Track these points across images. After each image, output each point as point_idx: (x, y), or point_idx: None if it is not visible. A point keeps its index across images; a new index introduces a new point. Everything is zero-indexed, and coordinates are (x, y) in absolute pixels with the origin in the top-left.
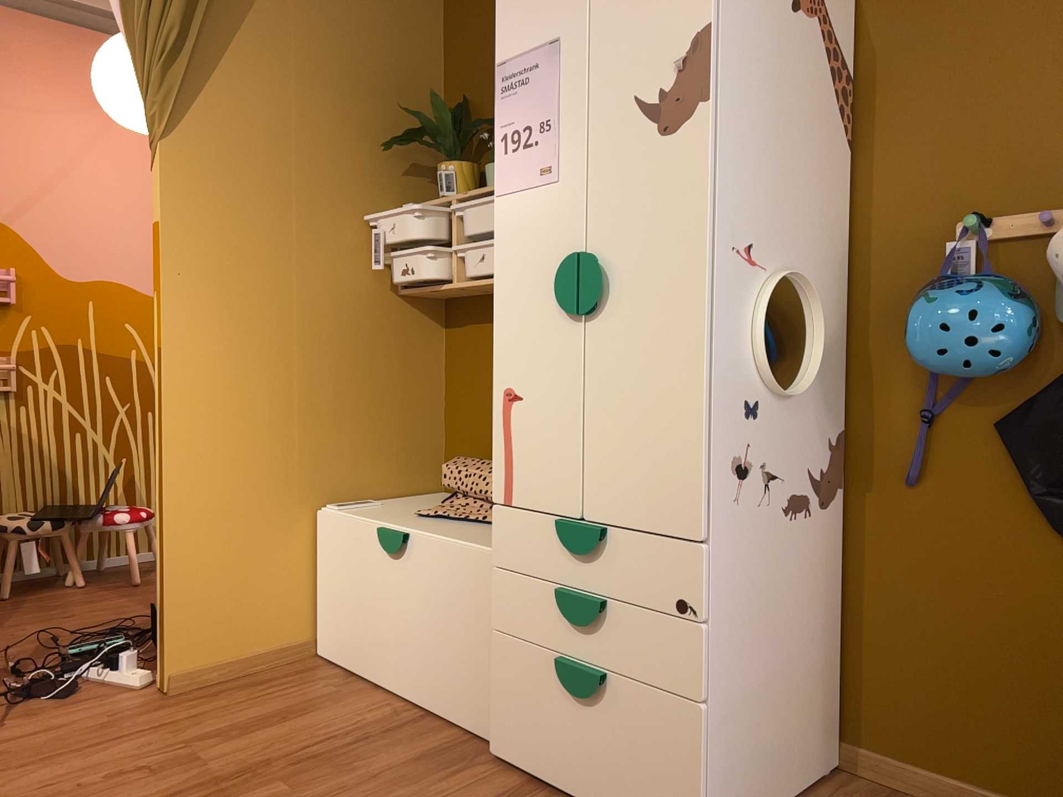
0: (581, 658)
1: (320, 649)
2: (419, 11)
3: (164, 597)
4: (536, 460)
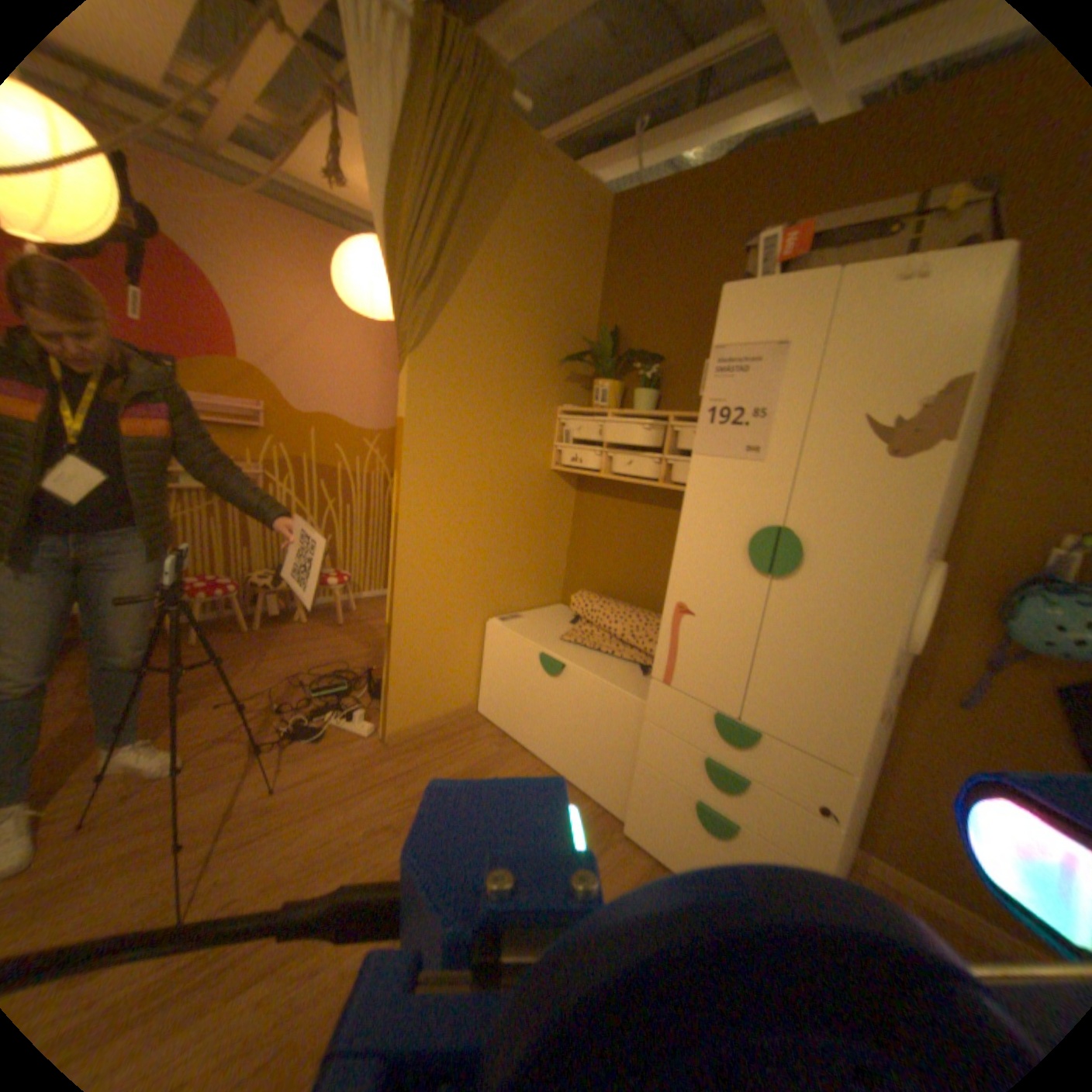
0: (718, 809)
1: (481, 710)
2: (590, 250)
3: (389, 684)
4: (699, 663)
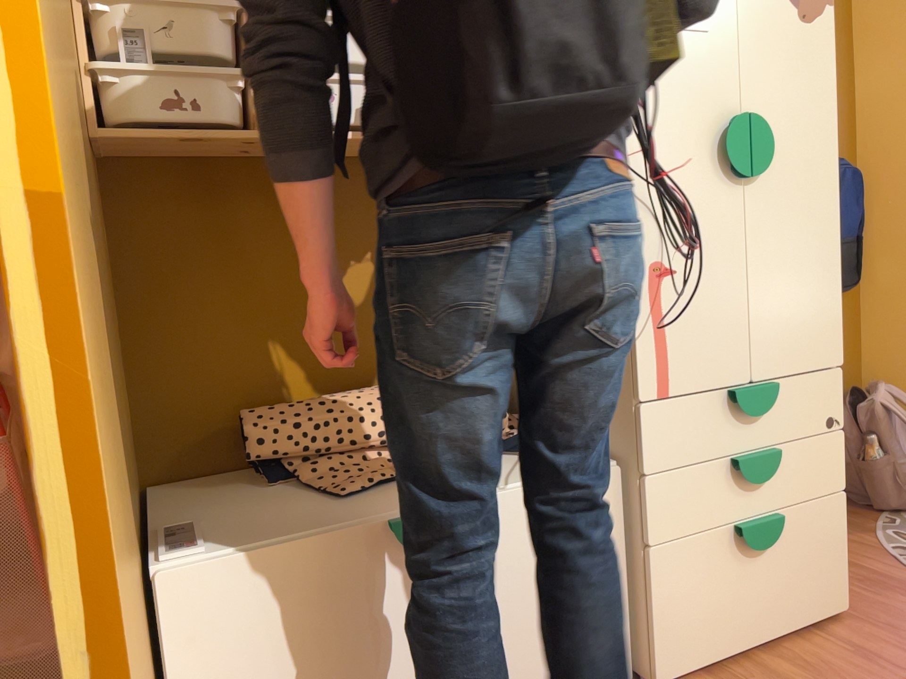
0: (758, 513)
1: None
2: None
3: None
4: (699, 337)
